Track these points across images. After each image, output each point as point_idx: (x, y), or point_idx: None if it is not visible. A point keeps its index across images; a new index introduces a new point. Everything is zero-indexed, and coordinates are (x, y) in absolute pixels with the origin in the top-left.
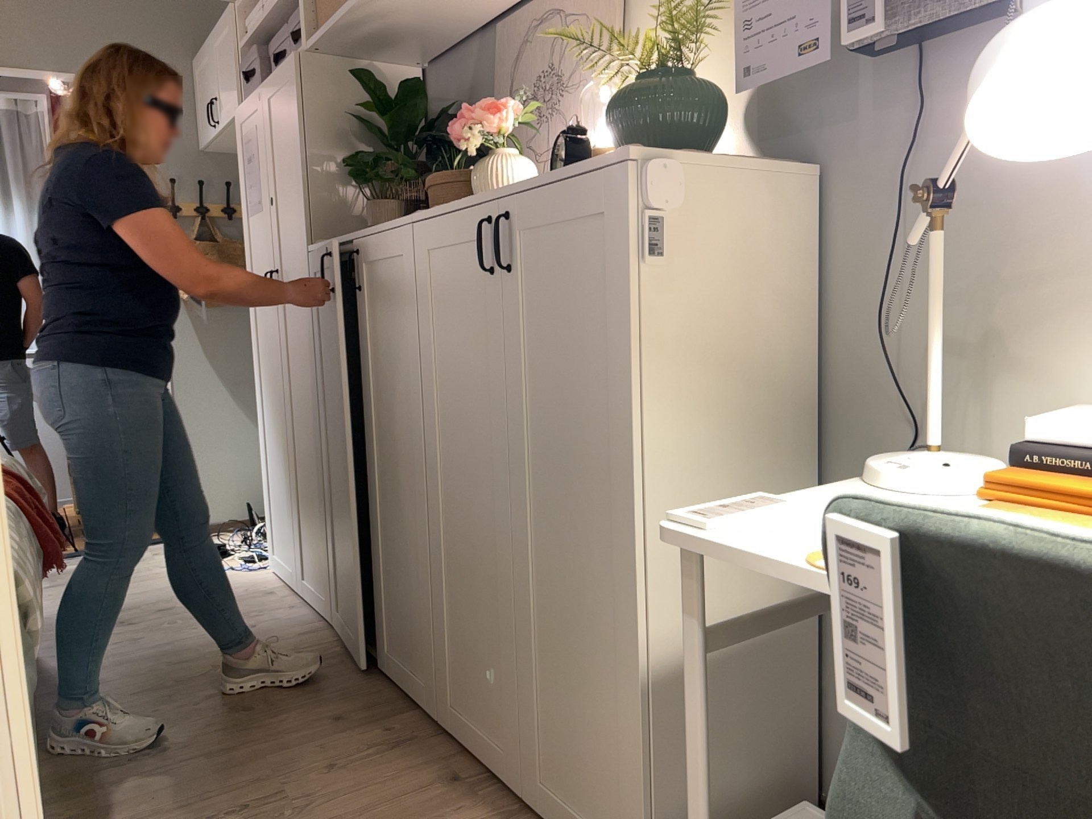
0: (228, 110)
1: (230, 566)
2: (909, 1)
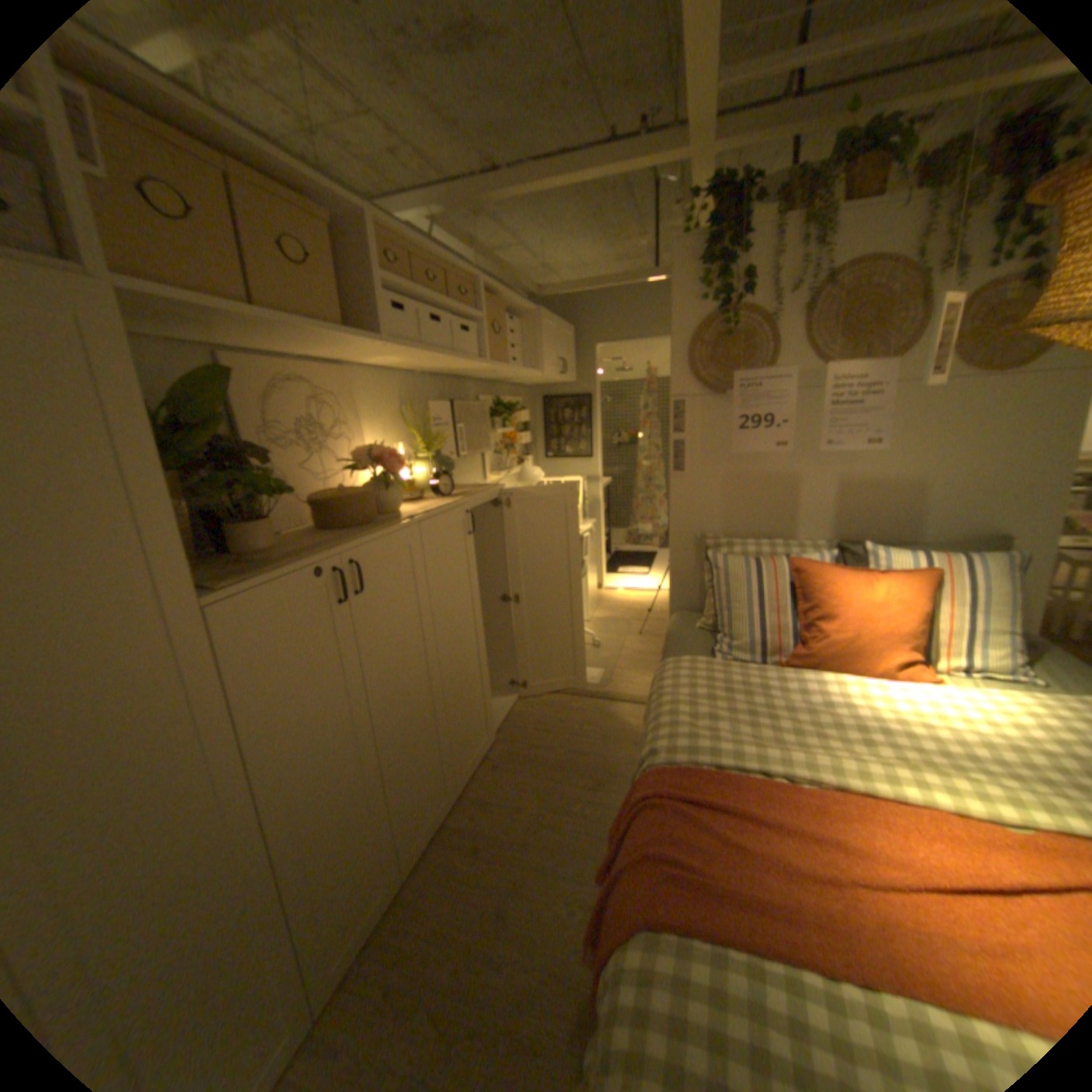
0: None
1: None
2: (467, 447)
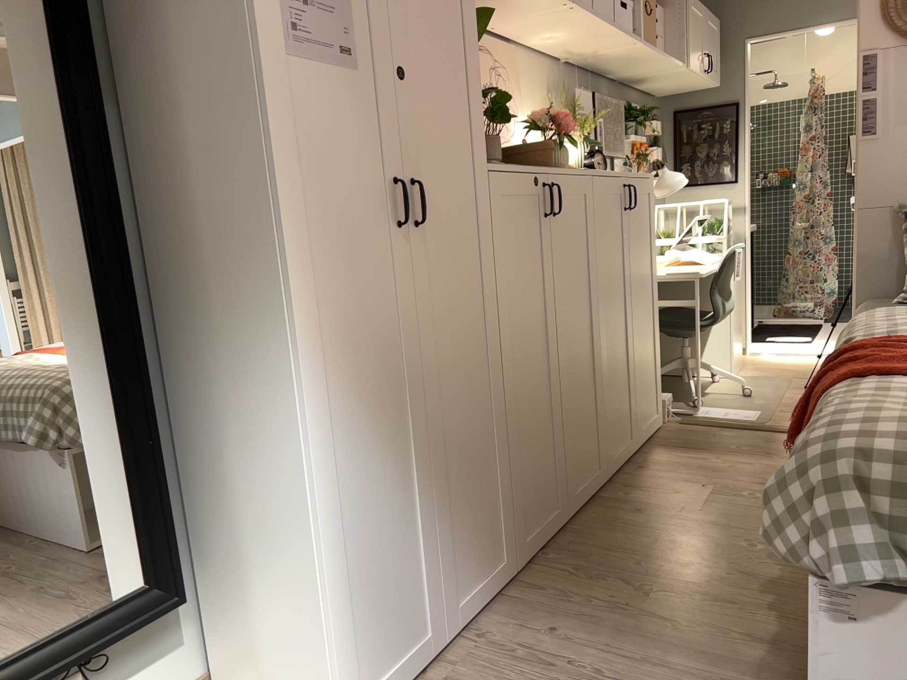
0: None
1: None
2: (604, 146)
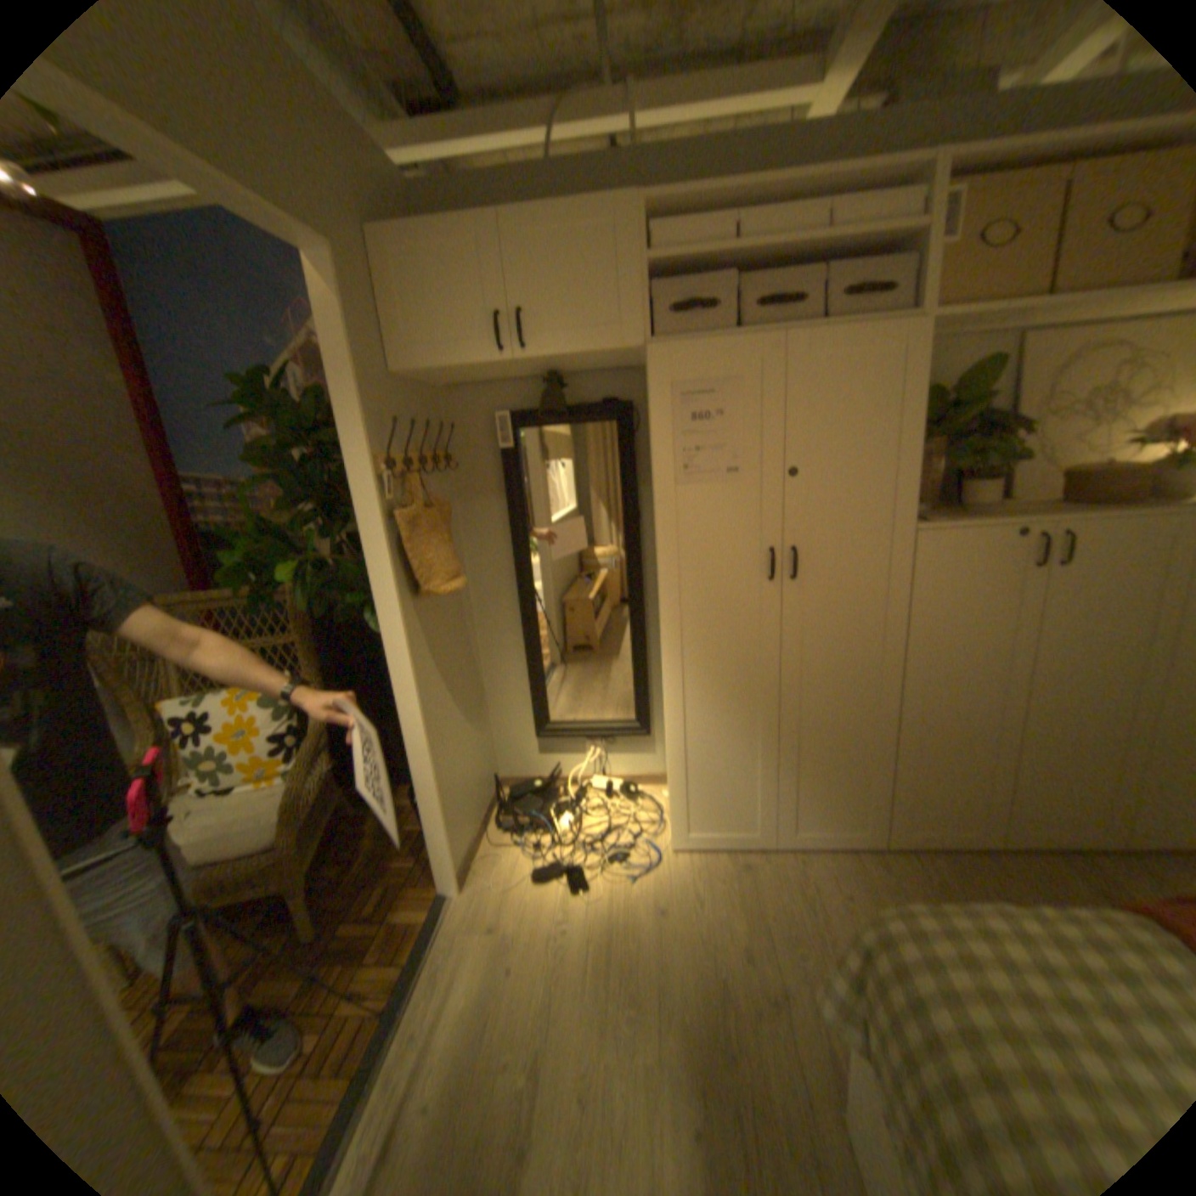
0: (593, 339)
1: (624, 879)
2: None
